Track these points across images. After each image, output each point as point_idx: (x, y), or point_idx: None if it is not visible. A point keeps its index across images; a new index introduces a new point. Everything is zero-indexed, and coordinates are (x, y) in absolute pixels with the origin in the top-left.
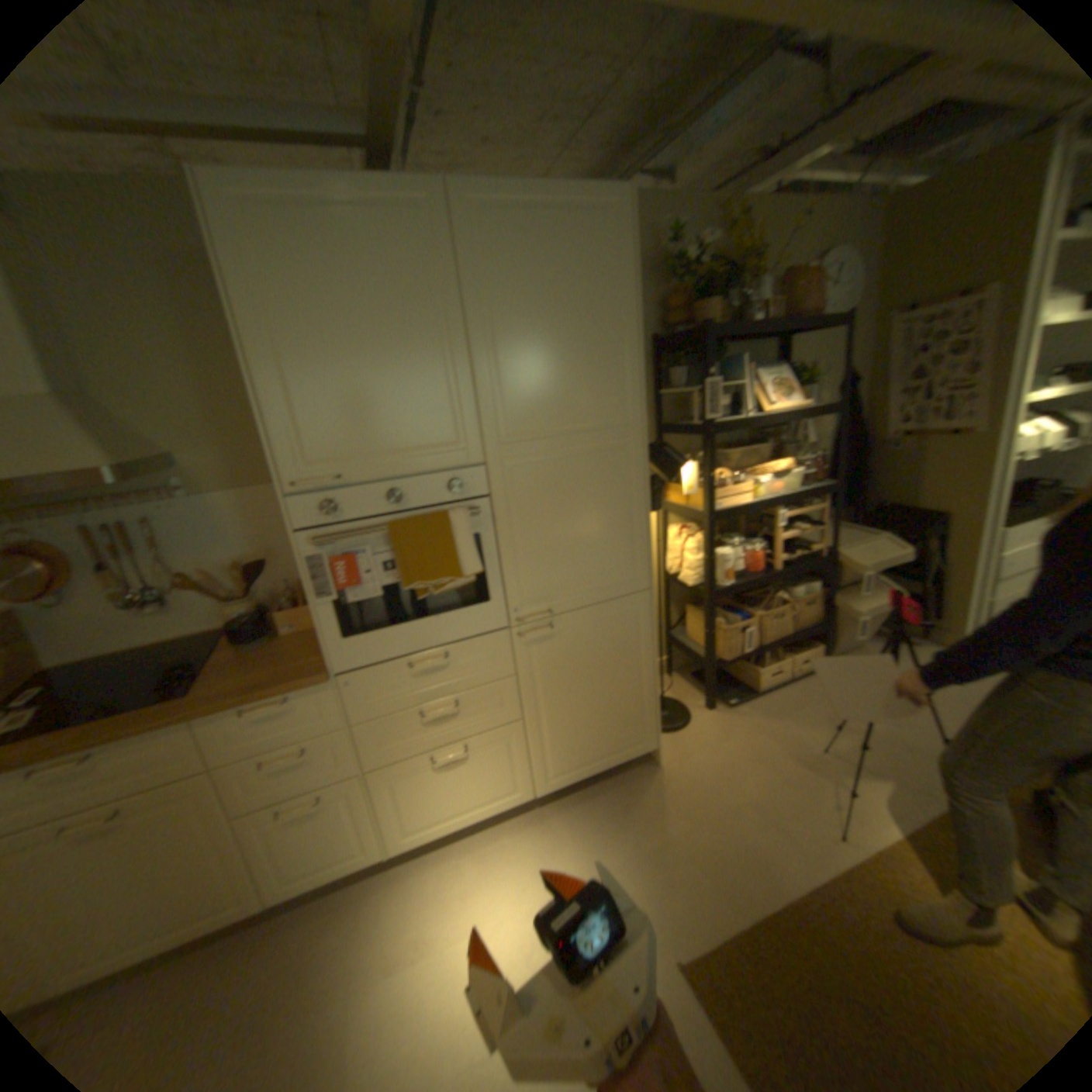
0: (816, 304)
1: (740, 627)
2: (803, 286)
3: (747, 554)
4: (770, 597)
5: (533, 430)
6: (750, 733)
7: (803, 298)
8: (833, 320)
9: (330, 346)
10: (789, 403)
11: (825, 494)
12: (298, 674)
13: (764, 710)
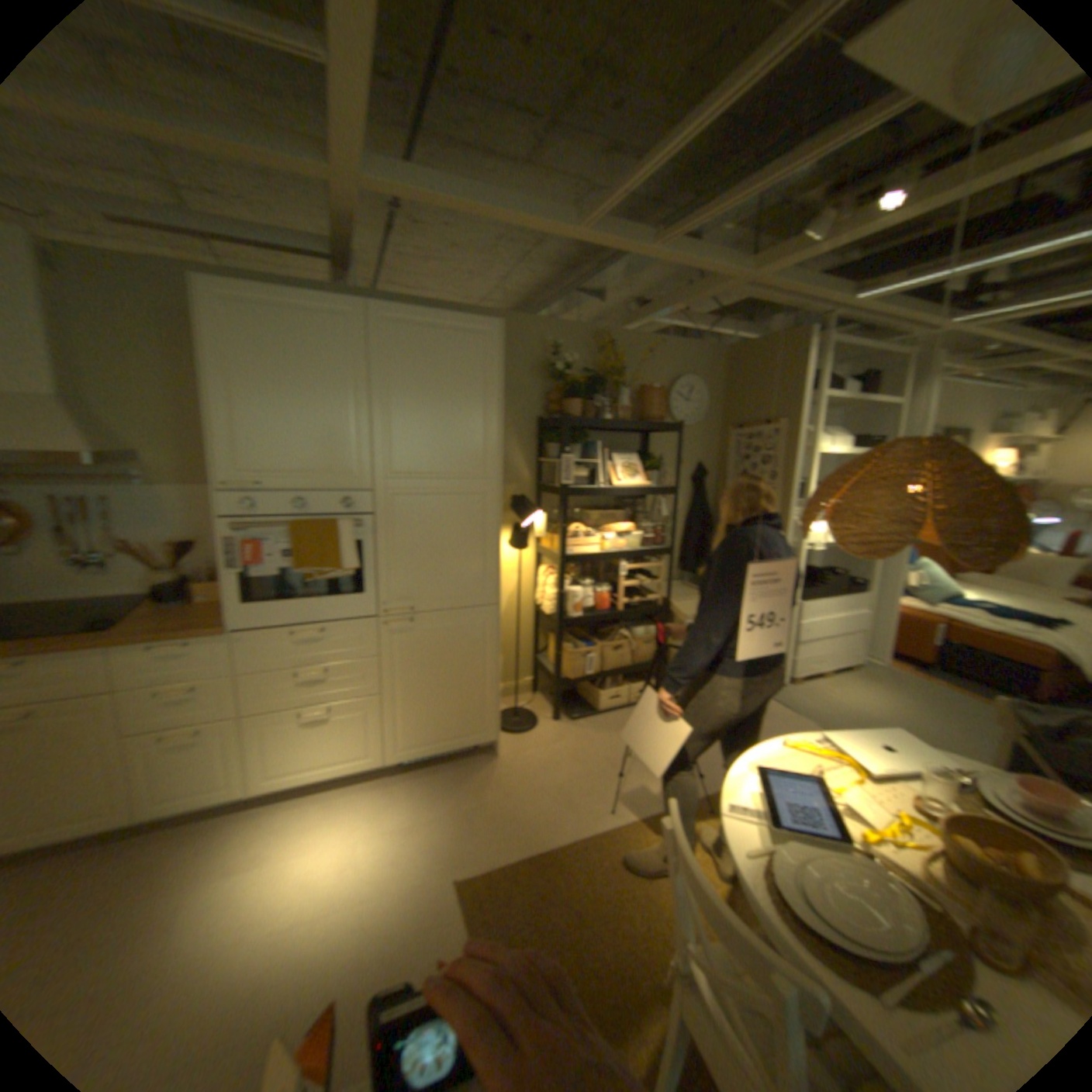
0: (654, 414)
1: (579, 652)
2: (647, 401)
3: (592, 595)
4: (612, 634)
5: (408, 473)
6: (575, 740)
7: (645, 409)
8: (669, 427)
9: (261, 396)
10: (629, 483)
11: (656, 555)
12: (193, 629)
13: (594, 725)
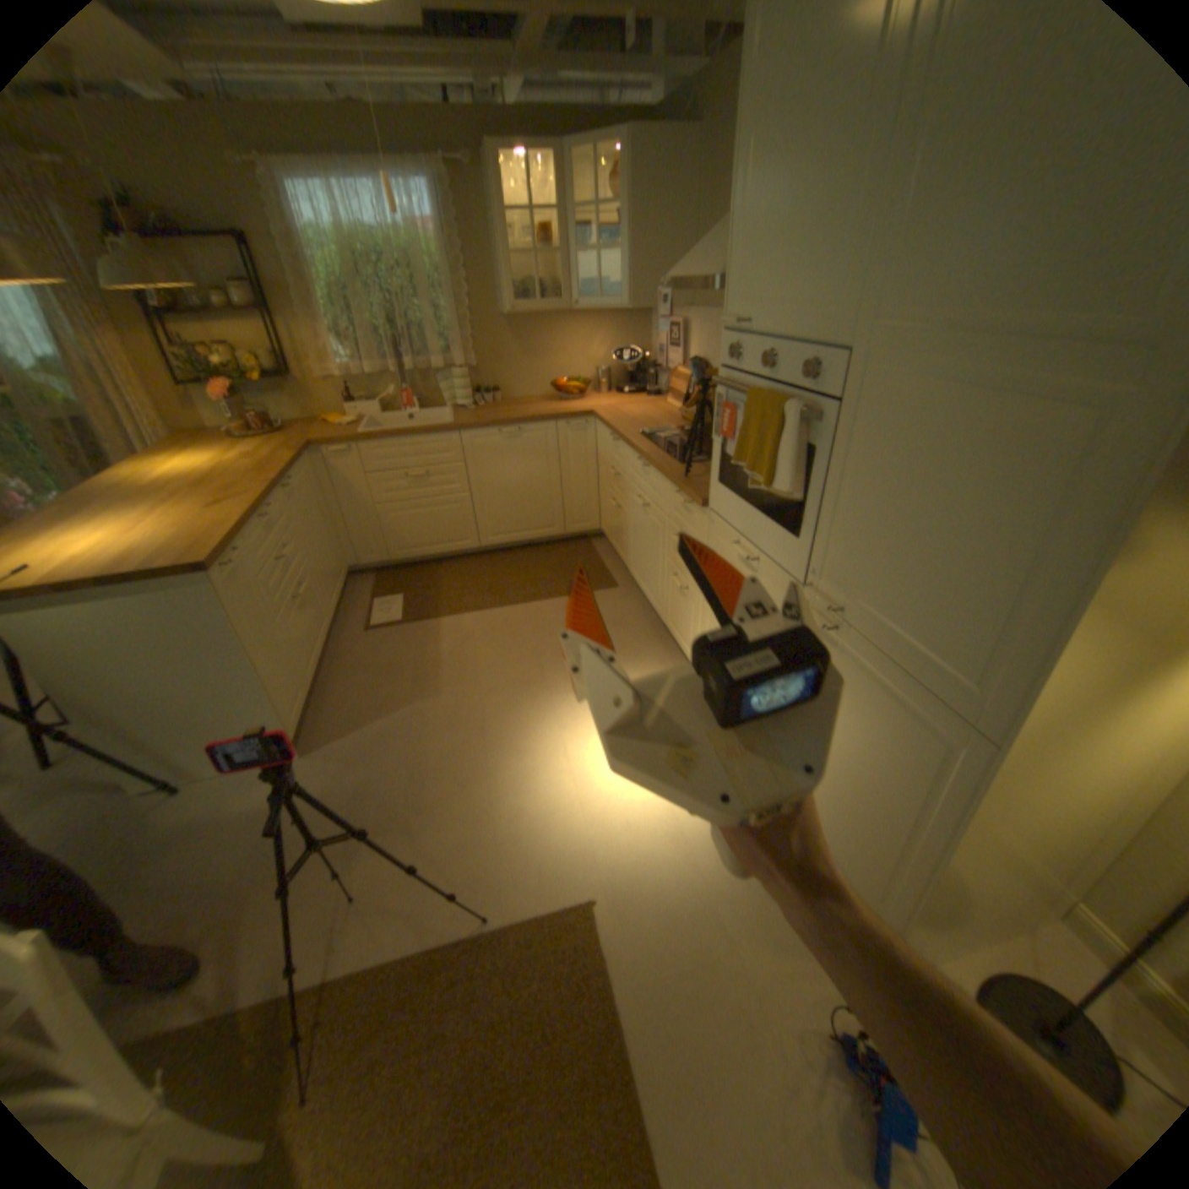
0: None
1: None
2: None
3: None
4: None
5: (920, 313)
6: None
7: None
8: None
9: (775, 160)
10: None
11: None
12: (698, 492)
13: None
